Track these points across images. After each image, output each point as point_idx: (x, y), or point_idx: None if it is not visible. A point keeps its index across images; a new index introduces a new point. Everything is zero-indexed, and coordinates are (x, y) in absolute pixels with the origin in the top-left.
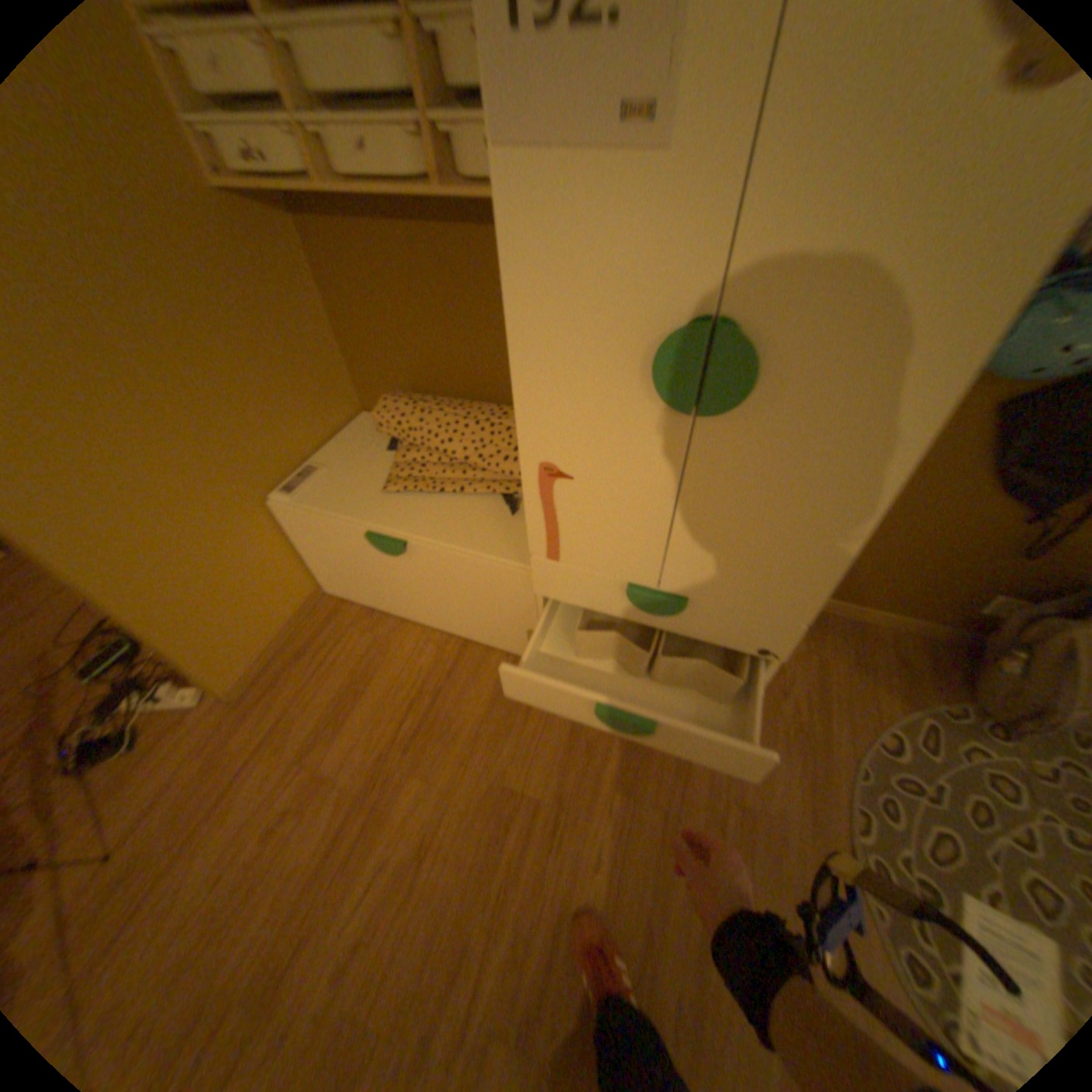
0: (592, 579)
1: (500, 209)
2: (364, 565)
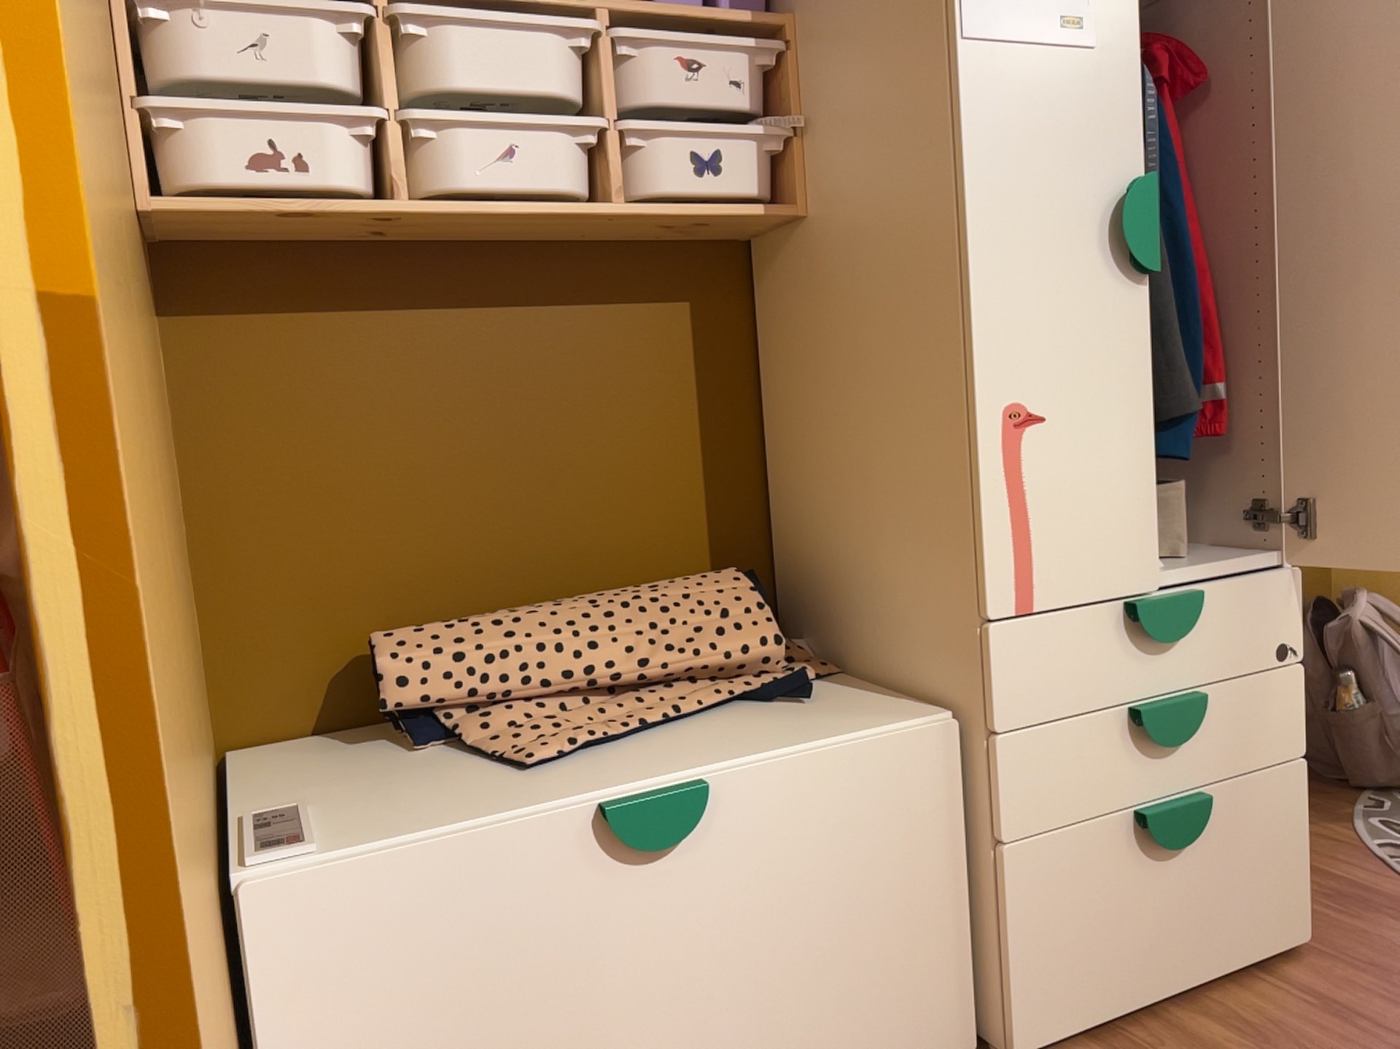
0: (1083, 630)
1: (961, 93)
2: (534, 996)
